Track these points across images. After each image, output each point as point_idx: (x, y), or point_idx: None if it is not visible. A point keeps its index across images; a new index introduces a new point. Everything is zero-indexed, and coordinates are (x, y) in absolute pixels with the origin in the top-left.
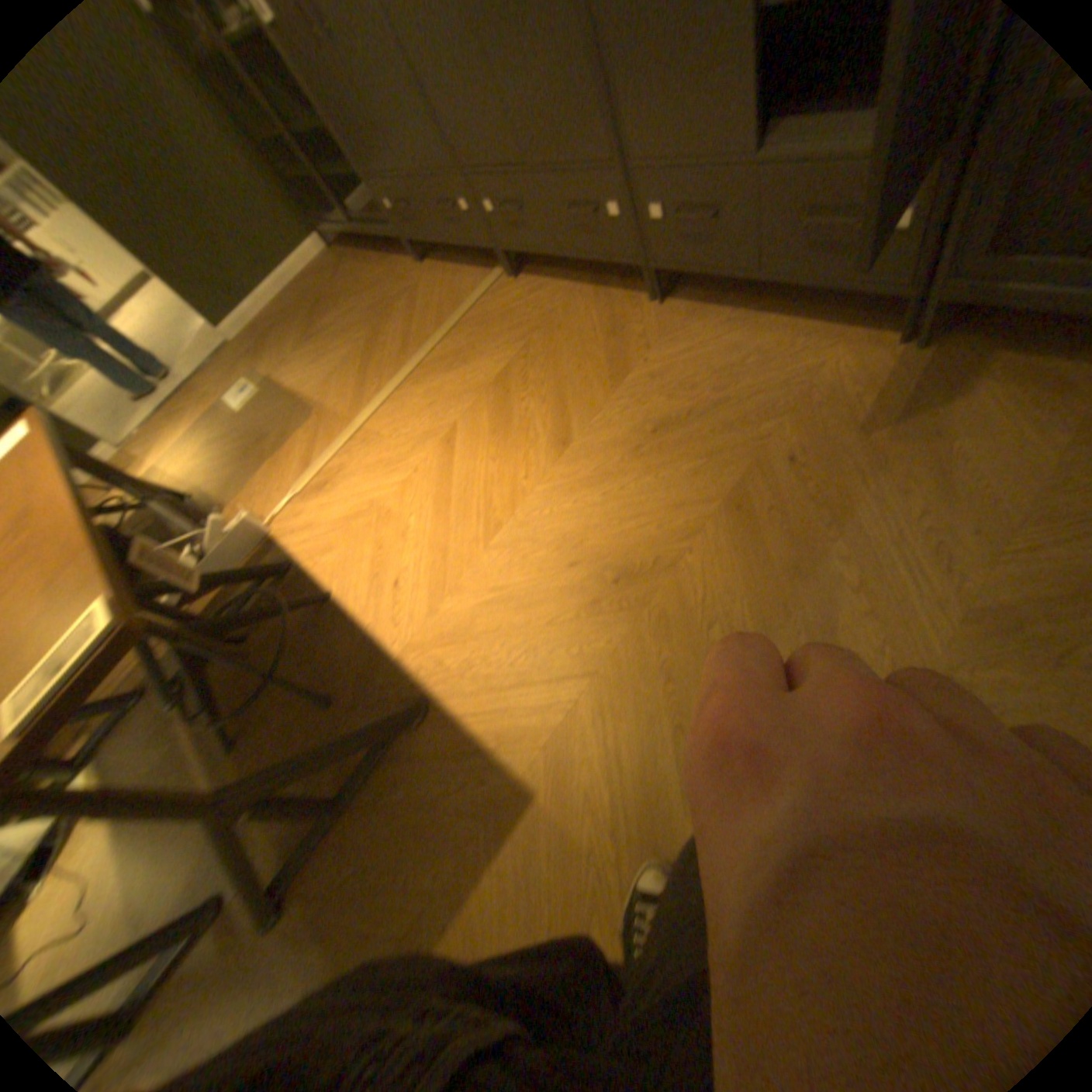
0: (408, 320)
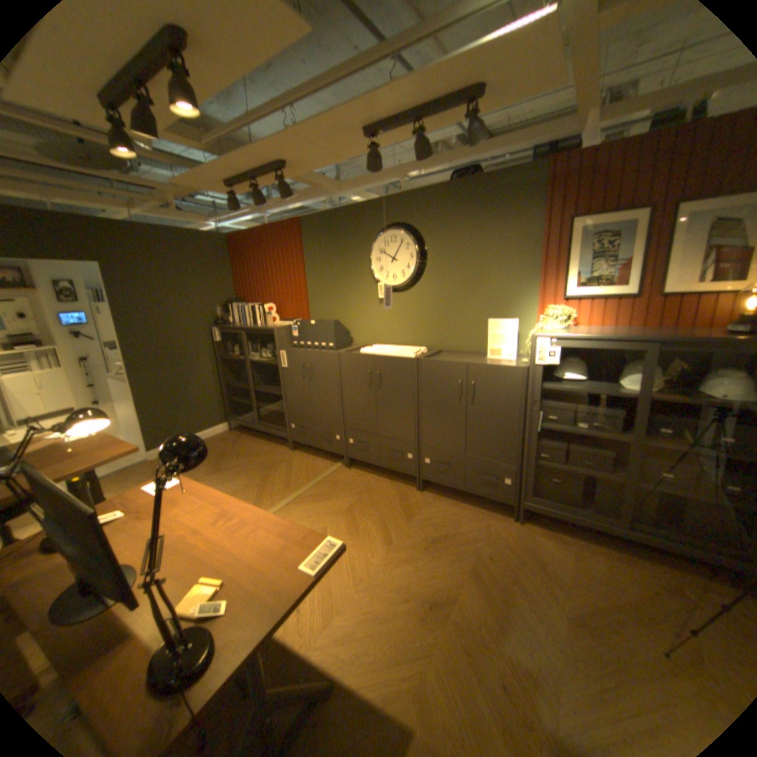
0: (288, 474)
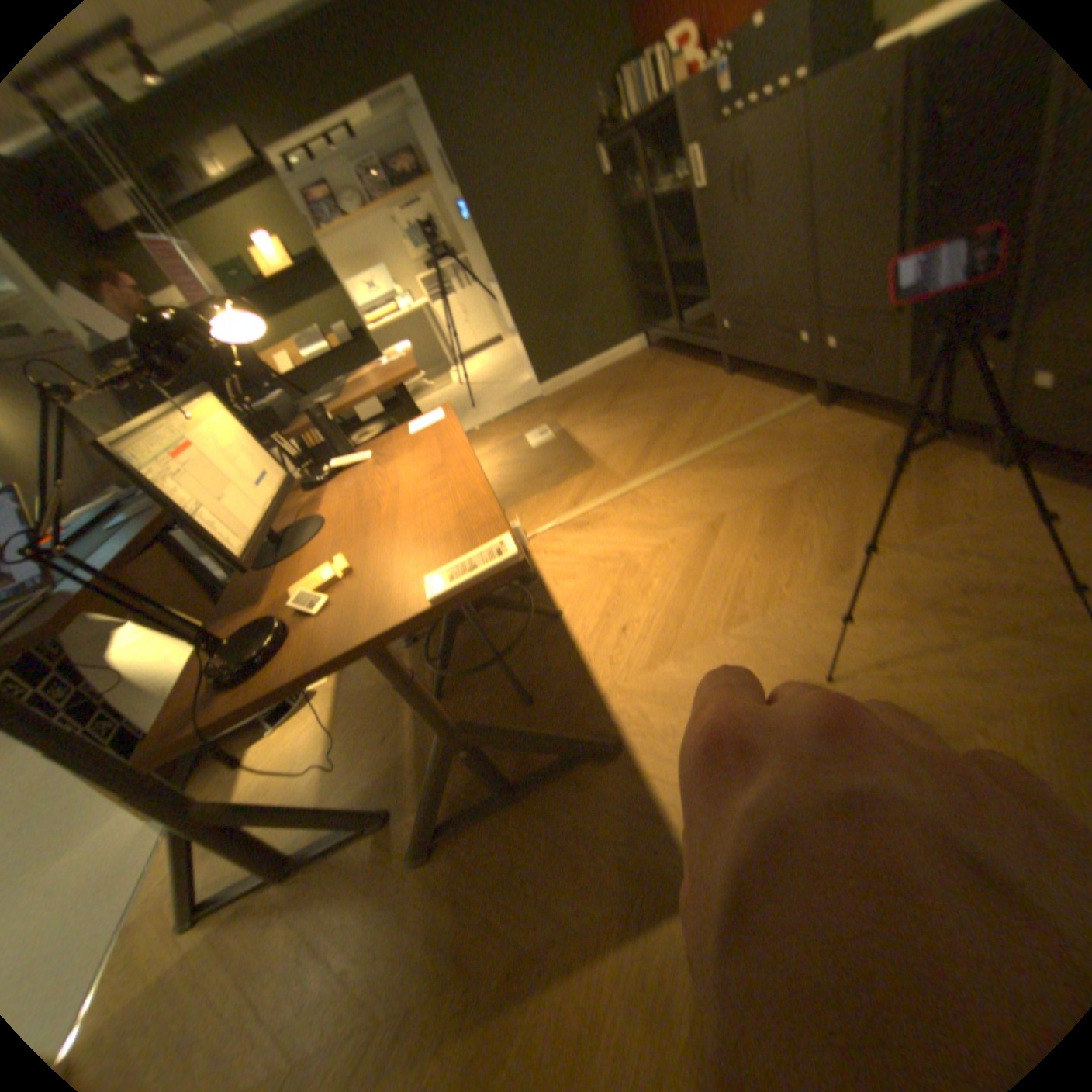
0: (705, 415)
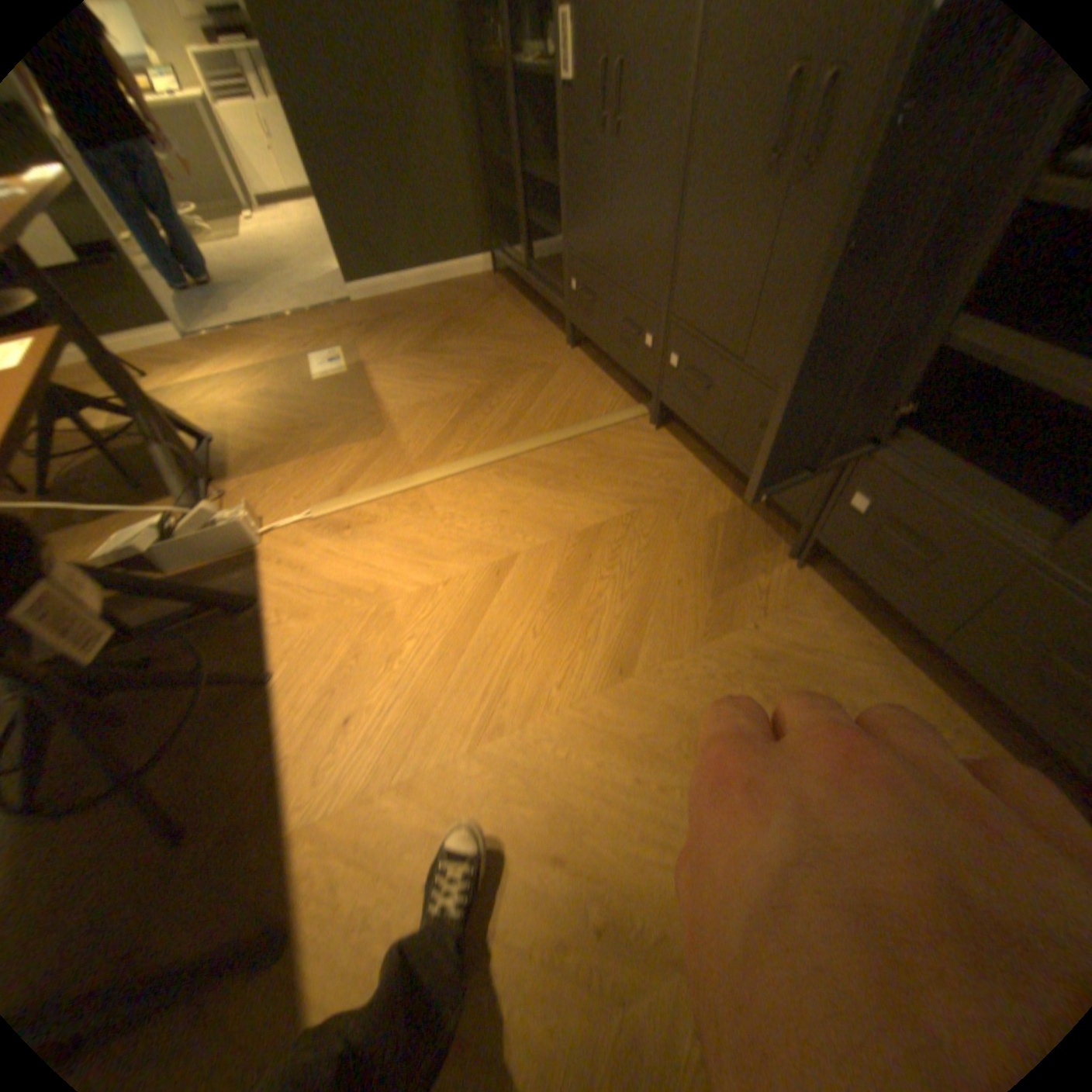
0: (529, 398)
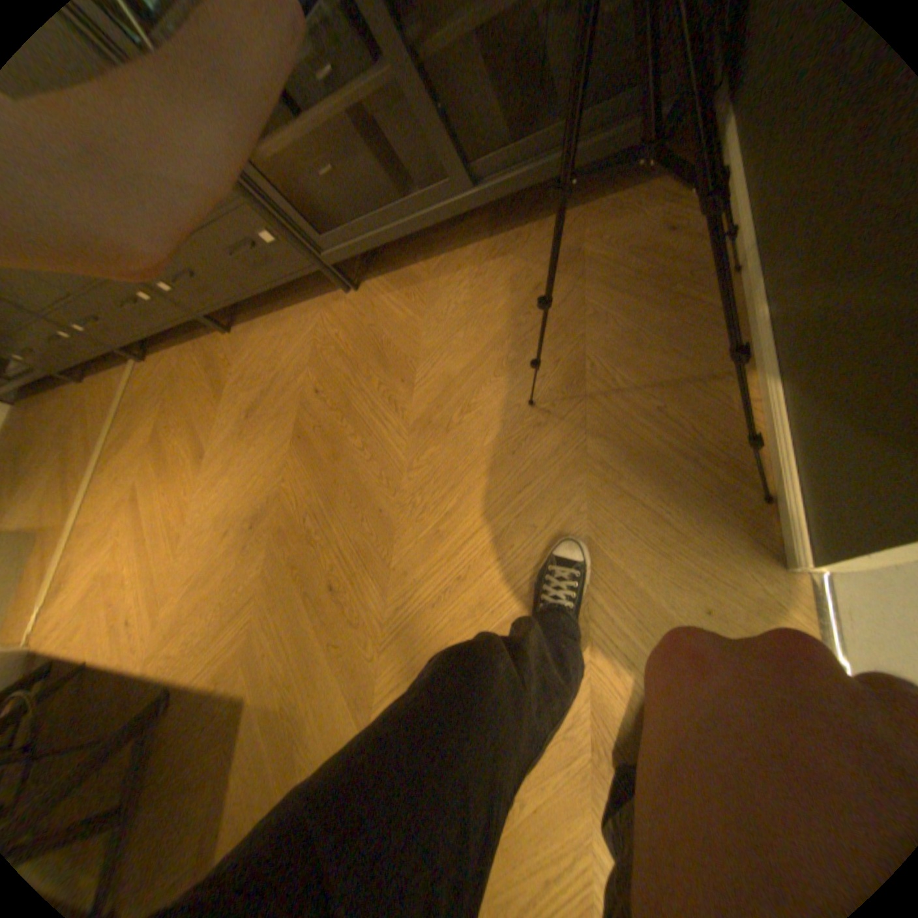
0: (86, 428)
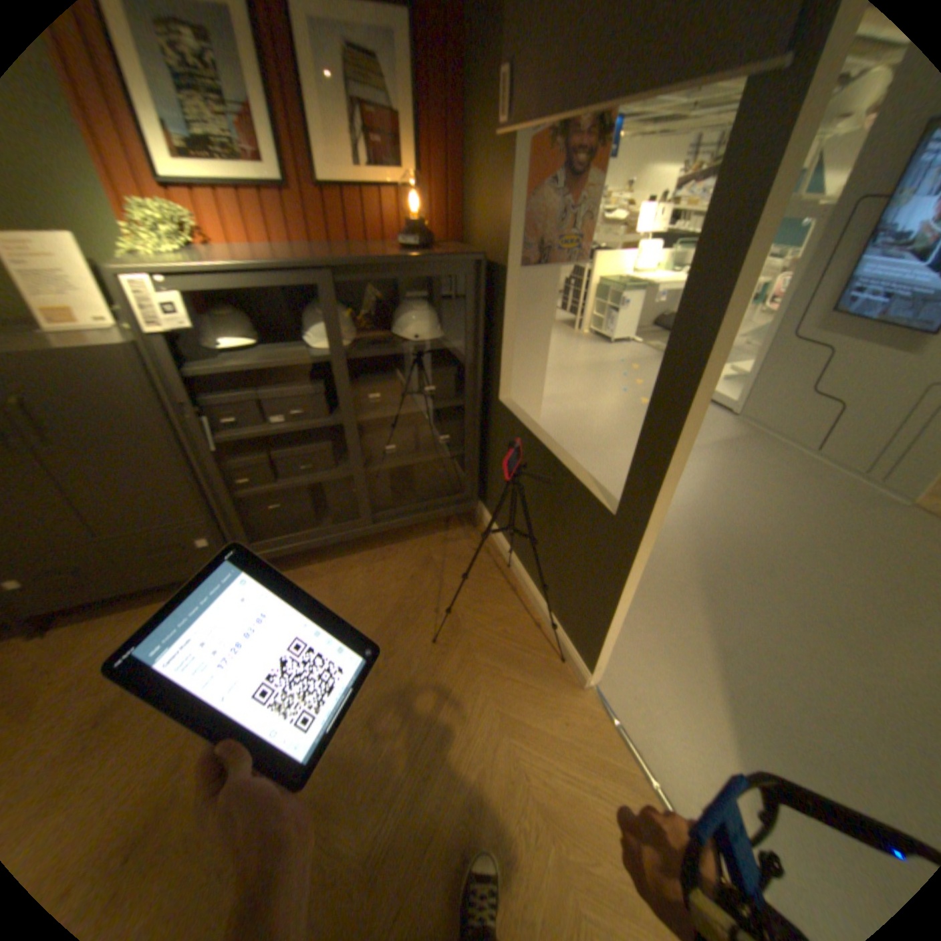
0: None
